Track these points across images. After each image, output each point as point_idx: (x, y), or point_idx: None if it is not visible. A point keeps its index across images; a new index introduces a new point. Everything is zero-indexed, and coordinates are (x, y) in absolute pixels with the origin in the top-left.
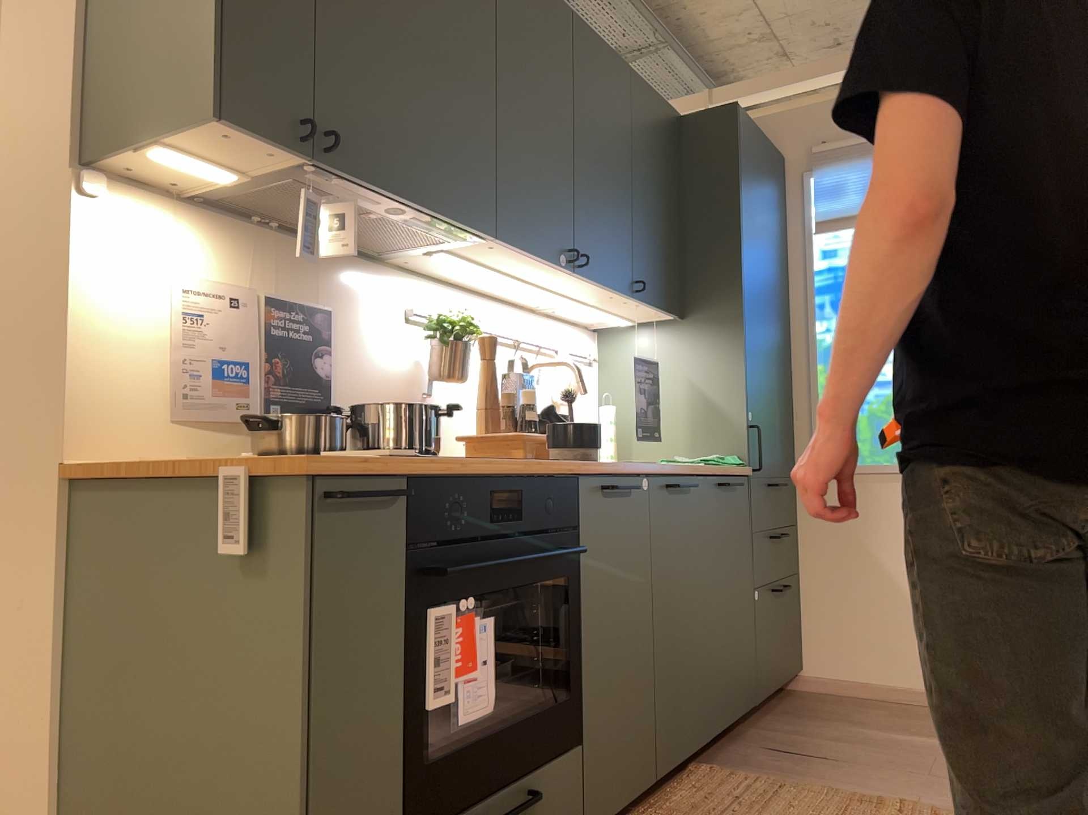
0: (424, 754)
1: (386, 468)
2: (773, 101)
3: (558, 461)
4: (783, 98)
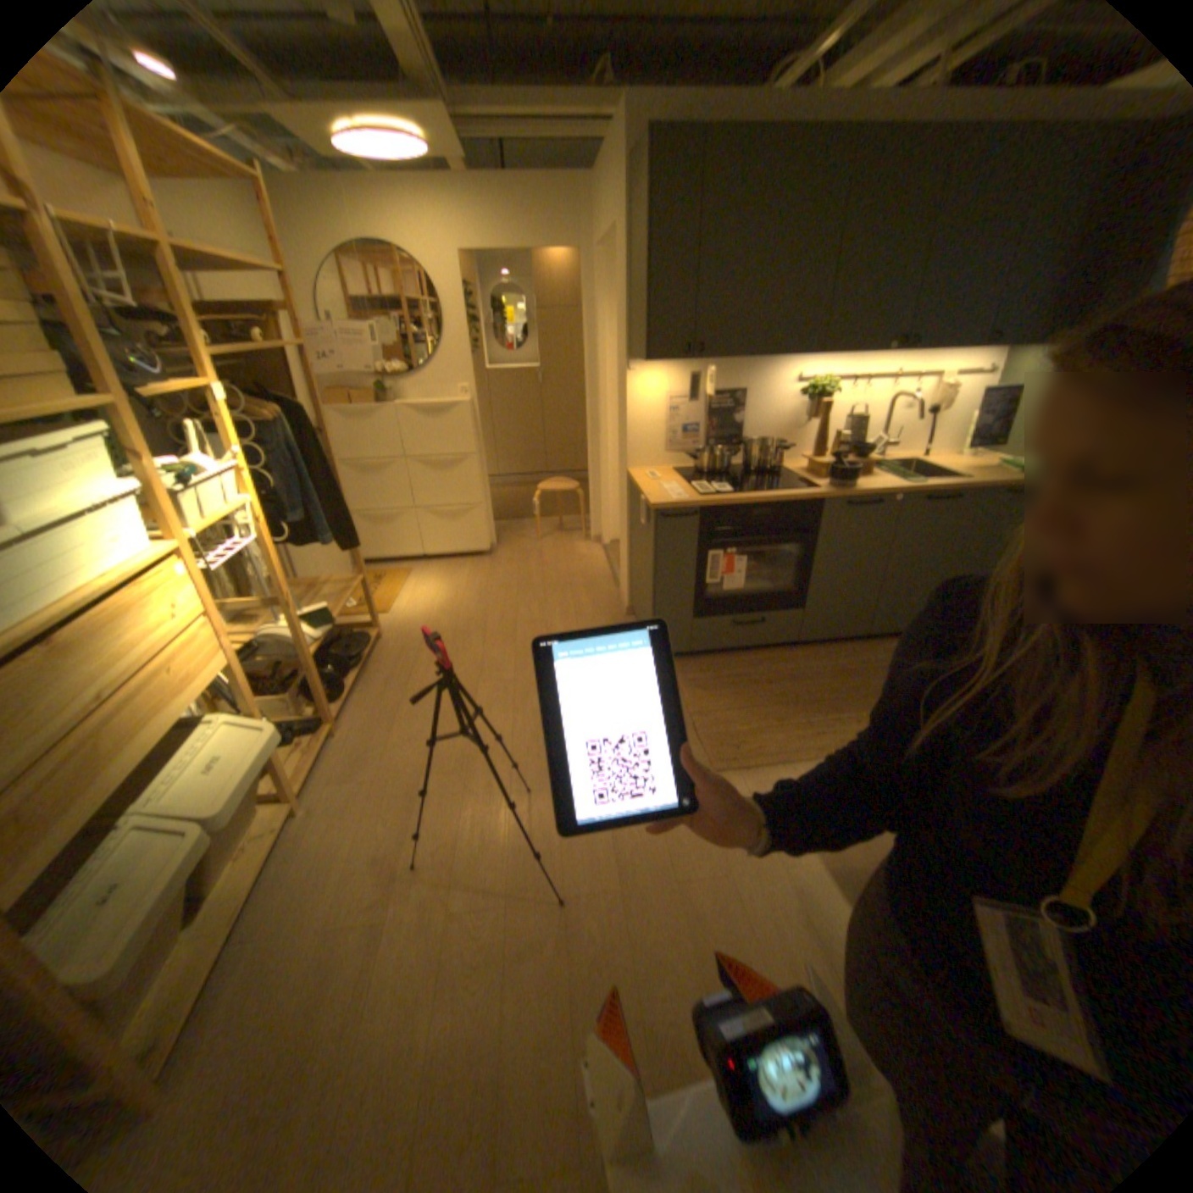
0: (711, 595)
1: (687, 506)
2: None
3: (814, 489)
4: None
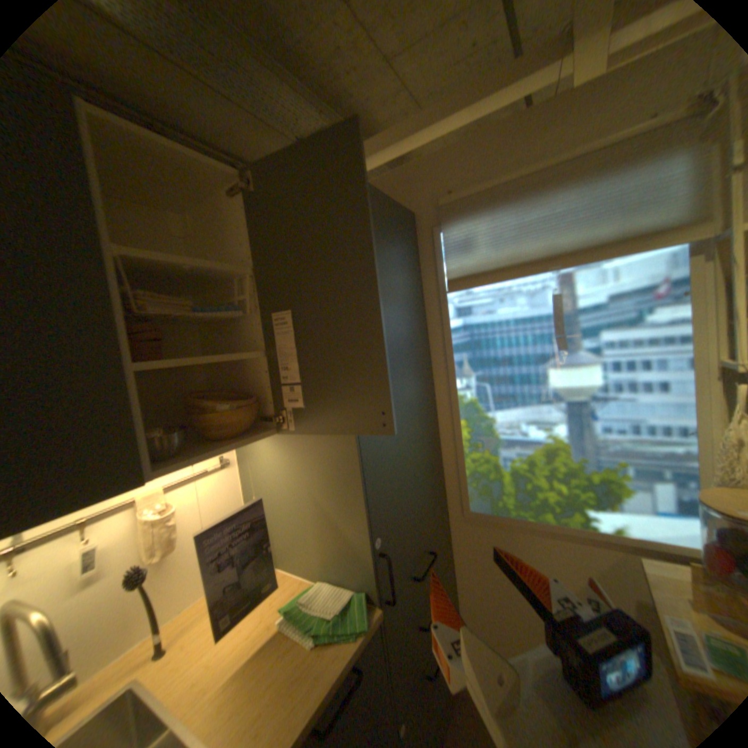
0: None
1: None
2: (404, 154)
3: None
4: (413, 149)
